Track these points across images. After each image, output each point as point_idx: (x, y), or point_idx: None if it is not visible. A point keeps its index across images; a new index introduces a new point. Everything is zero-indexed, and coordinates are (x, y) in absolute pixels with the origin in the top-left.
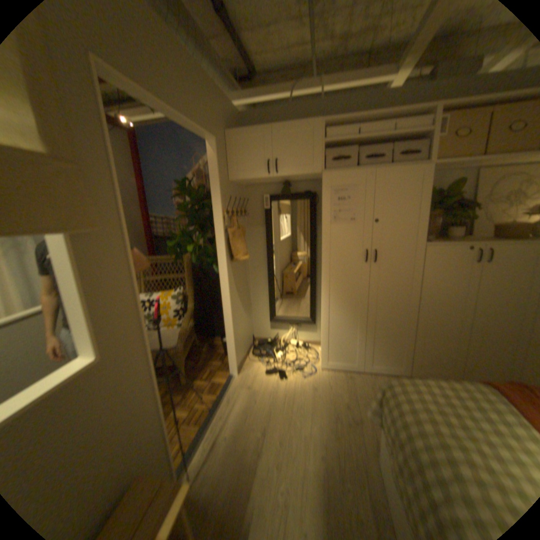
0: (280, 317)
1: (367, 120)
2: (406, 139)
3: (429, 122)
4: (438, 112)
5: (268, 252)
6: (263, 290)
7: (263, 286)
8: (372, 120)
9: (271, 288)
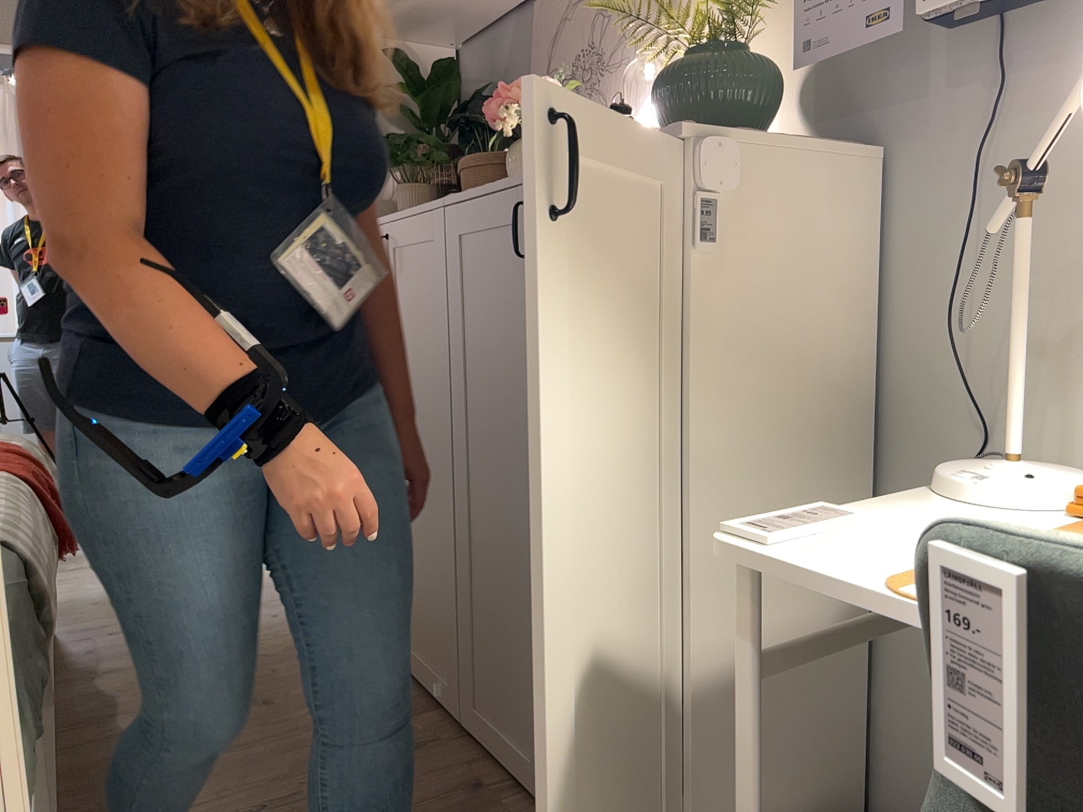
0: None
1: None
2: None
3: None
4: None
5: None
6: None
7: None
8: None
9: None
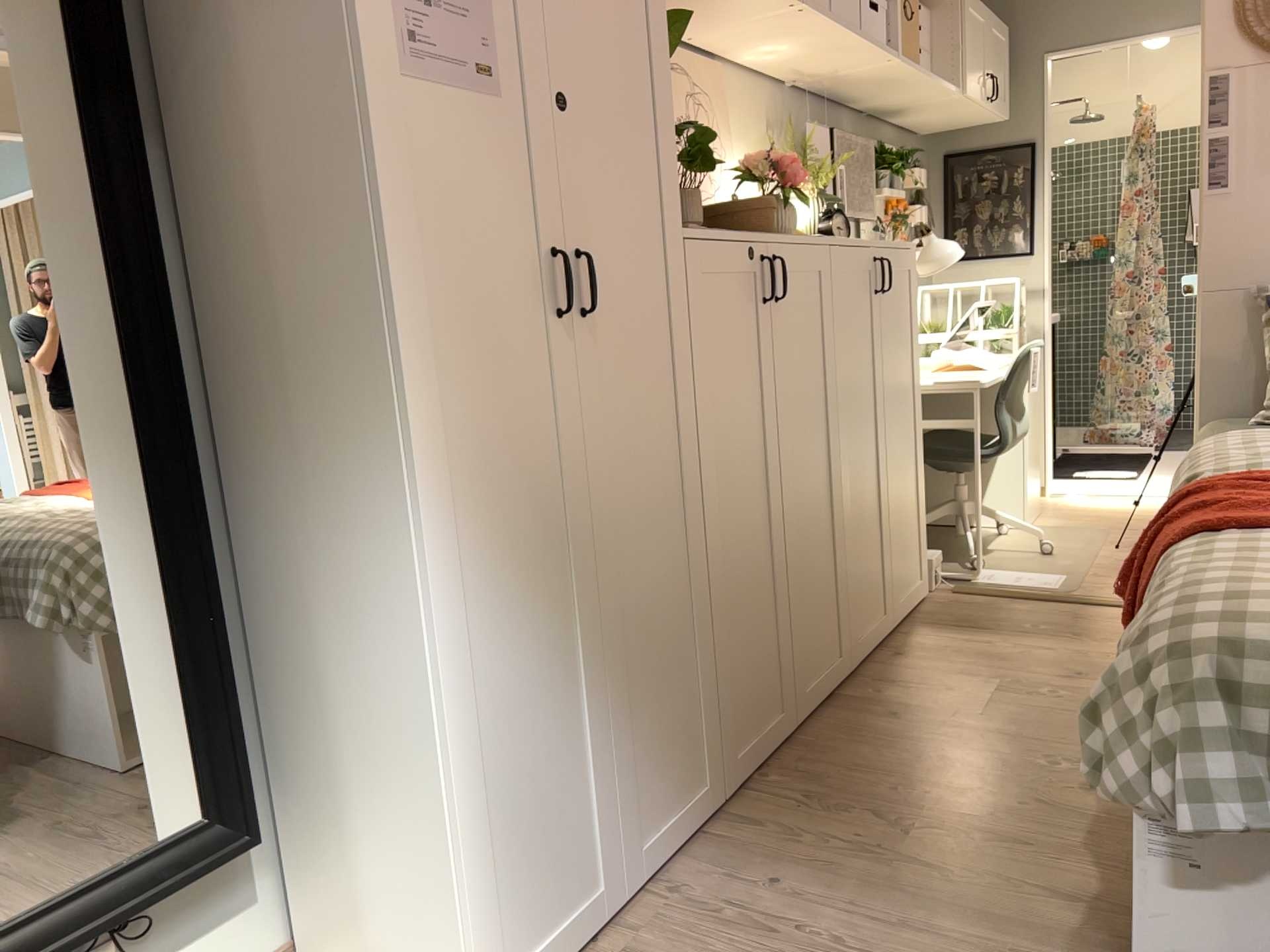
0: None
1: None
2: None
3: None
4: None
5: None
6: None
7: None
8: None
9: None
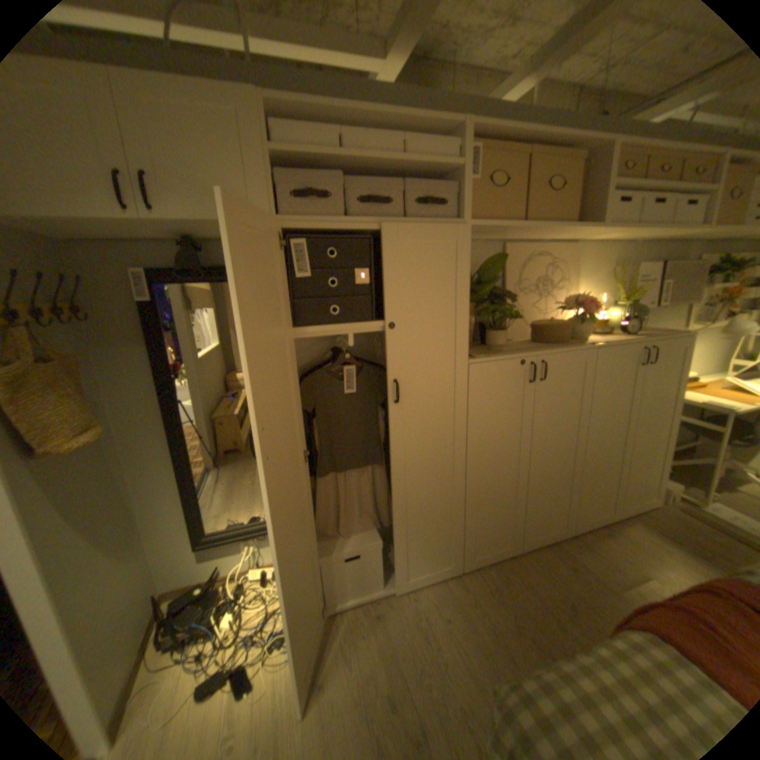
0: (216, 534)
1: (352, 124)
2: (418, 178)
3: (456, 150)
4: (469, 133)
5: (165, 404)
6: (165, 488)
7: (163, 479)
8: (361, 127)
9: (185, 480)
